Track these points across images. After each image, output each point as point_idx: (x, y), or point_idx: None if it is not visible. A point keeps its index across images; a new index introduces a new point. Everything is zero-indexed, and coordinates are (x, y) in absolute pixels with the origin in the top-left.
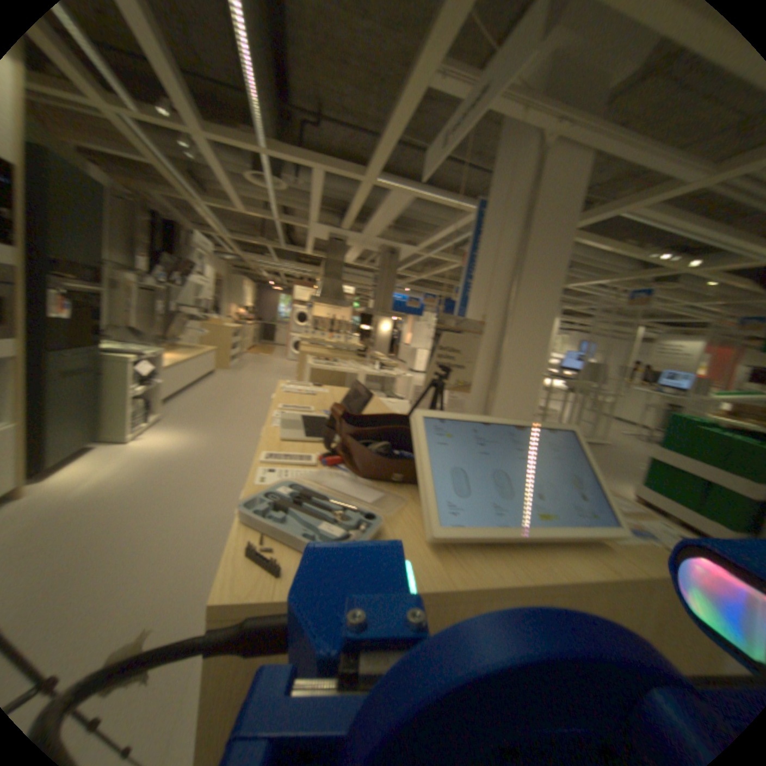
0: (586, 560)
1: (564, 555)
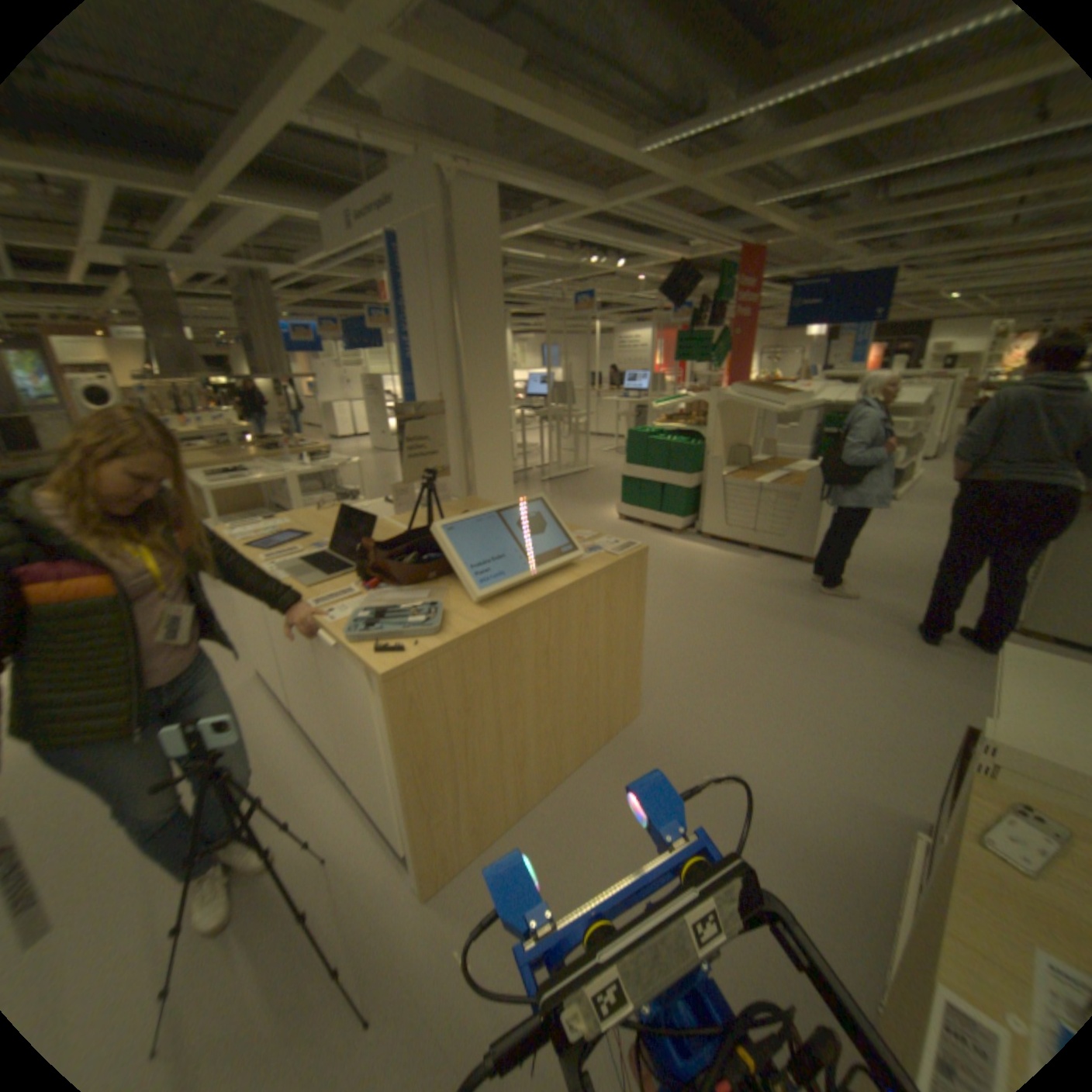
0: (563, 580)
1: (551, 582)
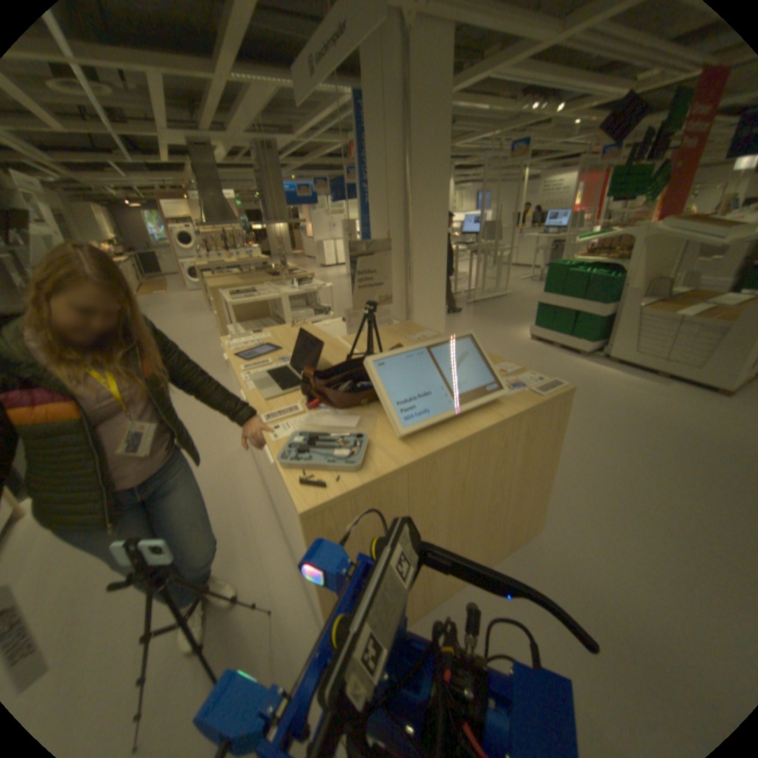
0: (485, 417)
1: (473, 419)
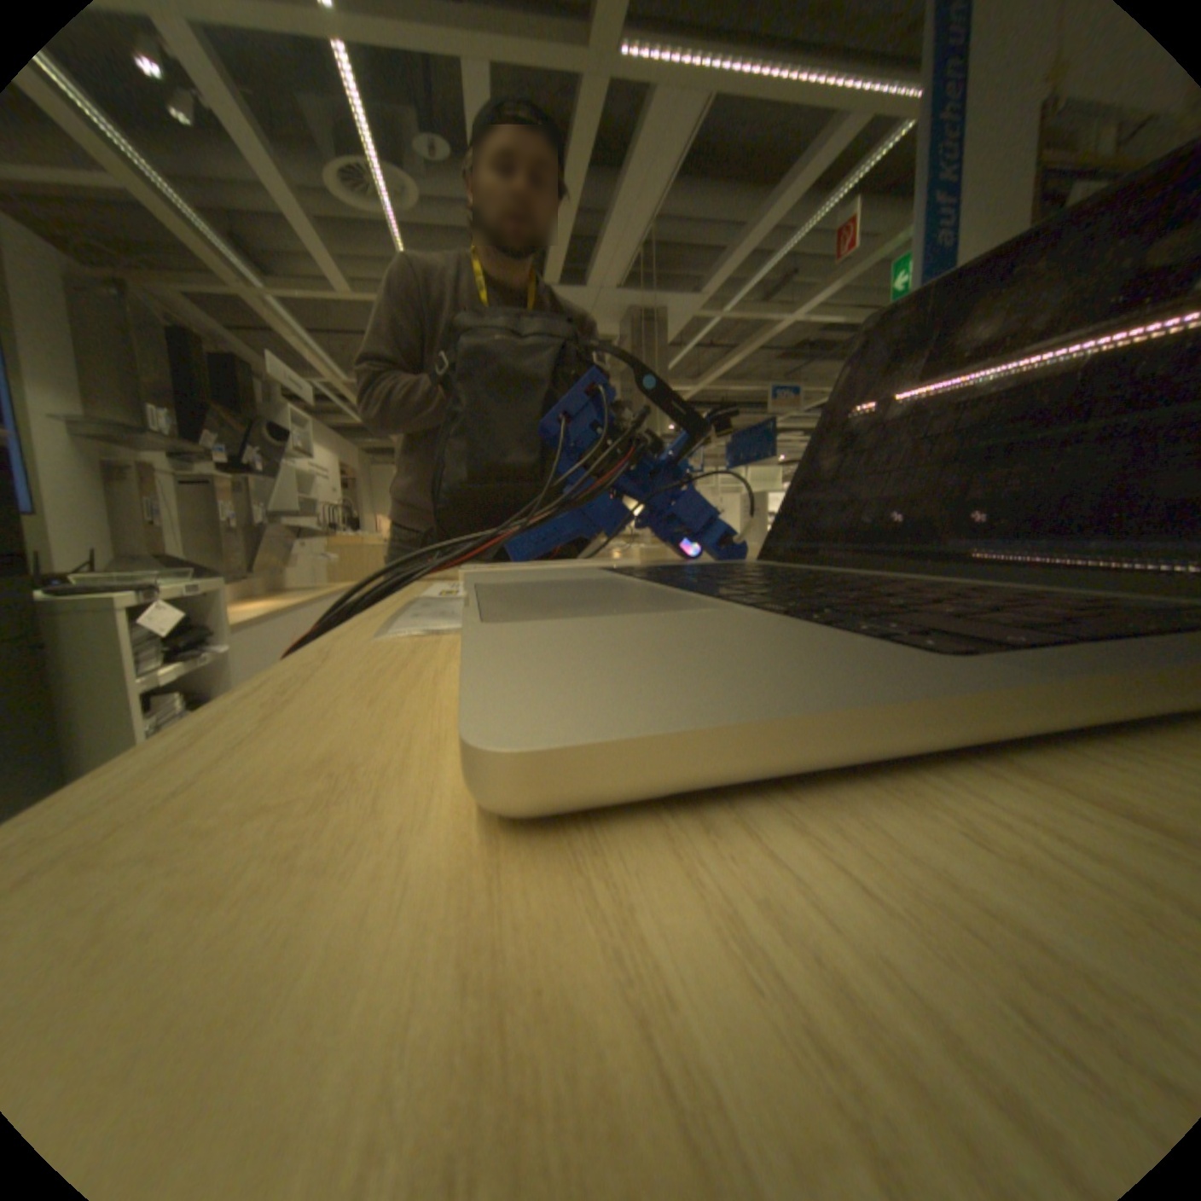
0: None
1: None
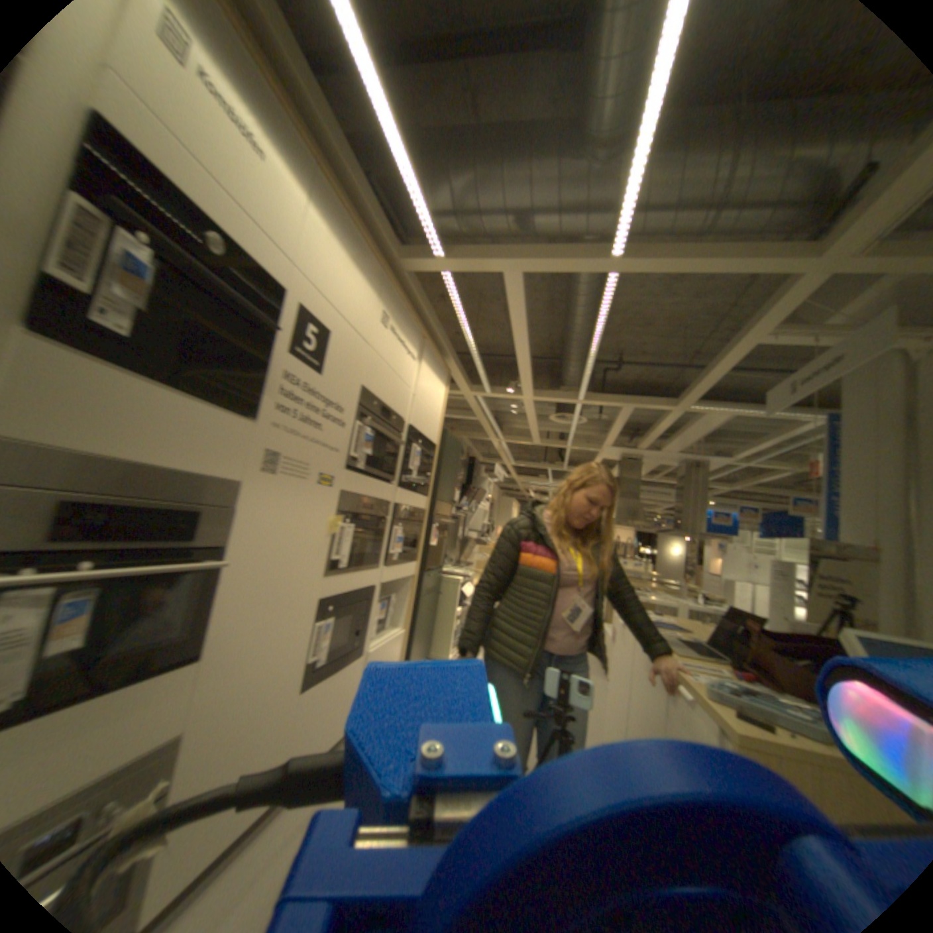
0: None
1: None
